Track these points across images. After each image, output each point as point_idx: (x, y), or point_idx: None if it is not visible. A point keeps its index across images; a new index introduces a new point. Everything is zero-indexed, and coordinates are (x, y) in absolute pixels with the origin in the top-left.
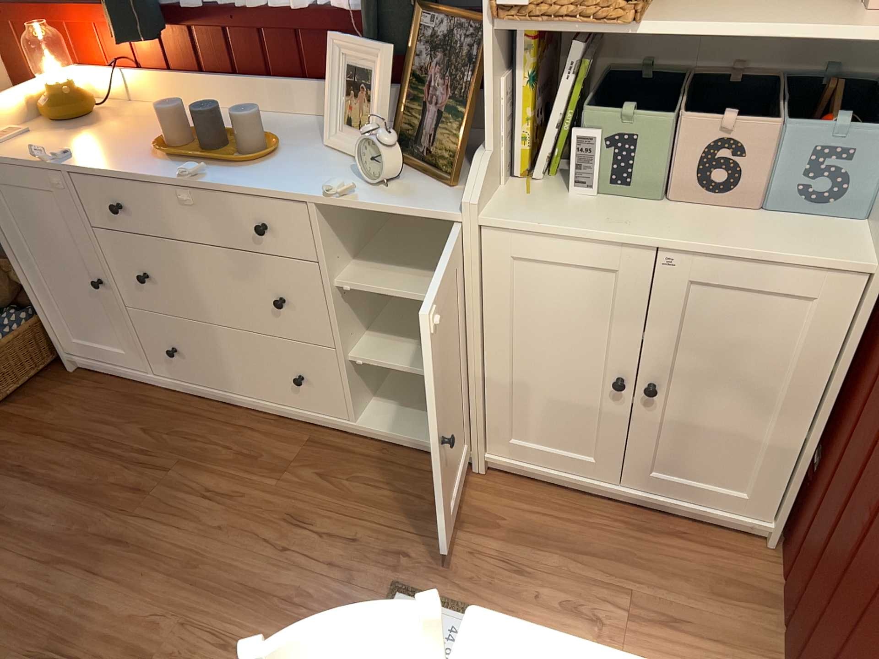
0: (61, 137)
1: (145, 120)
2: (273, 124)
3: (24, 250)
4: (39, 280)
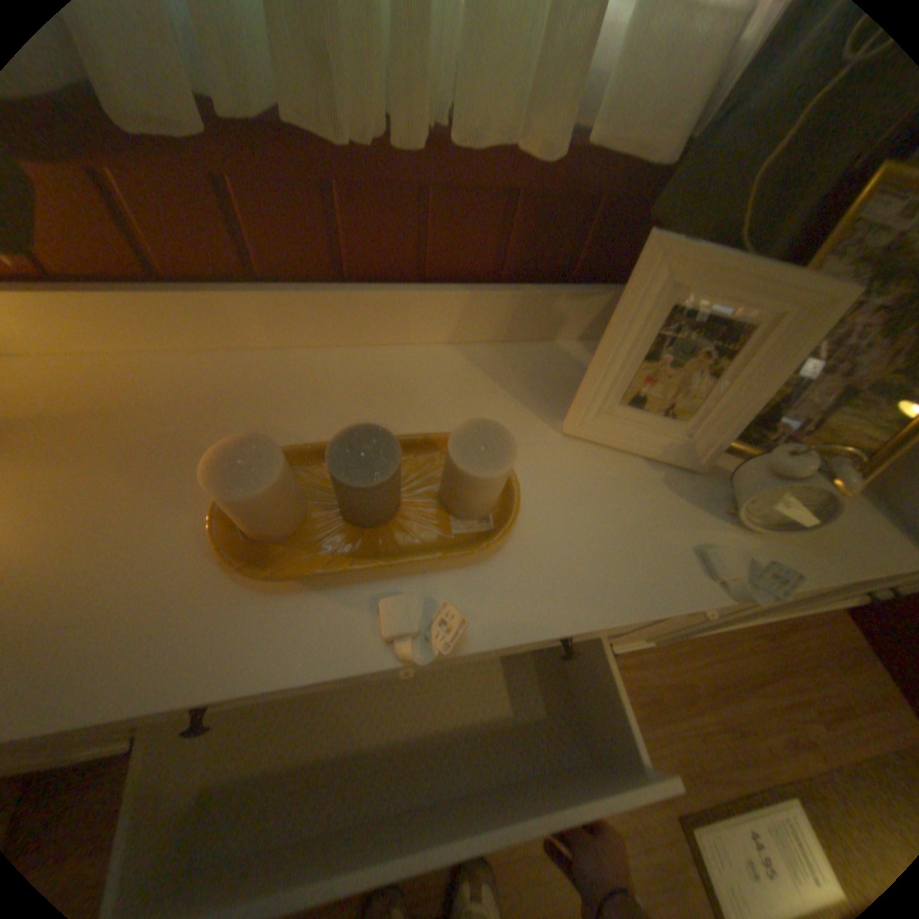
0: None
1: (67, 427)
2: (405, 388)
3: None
4: None
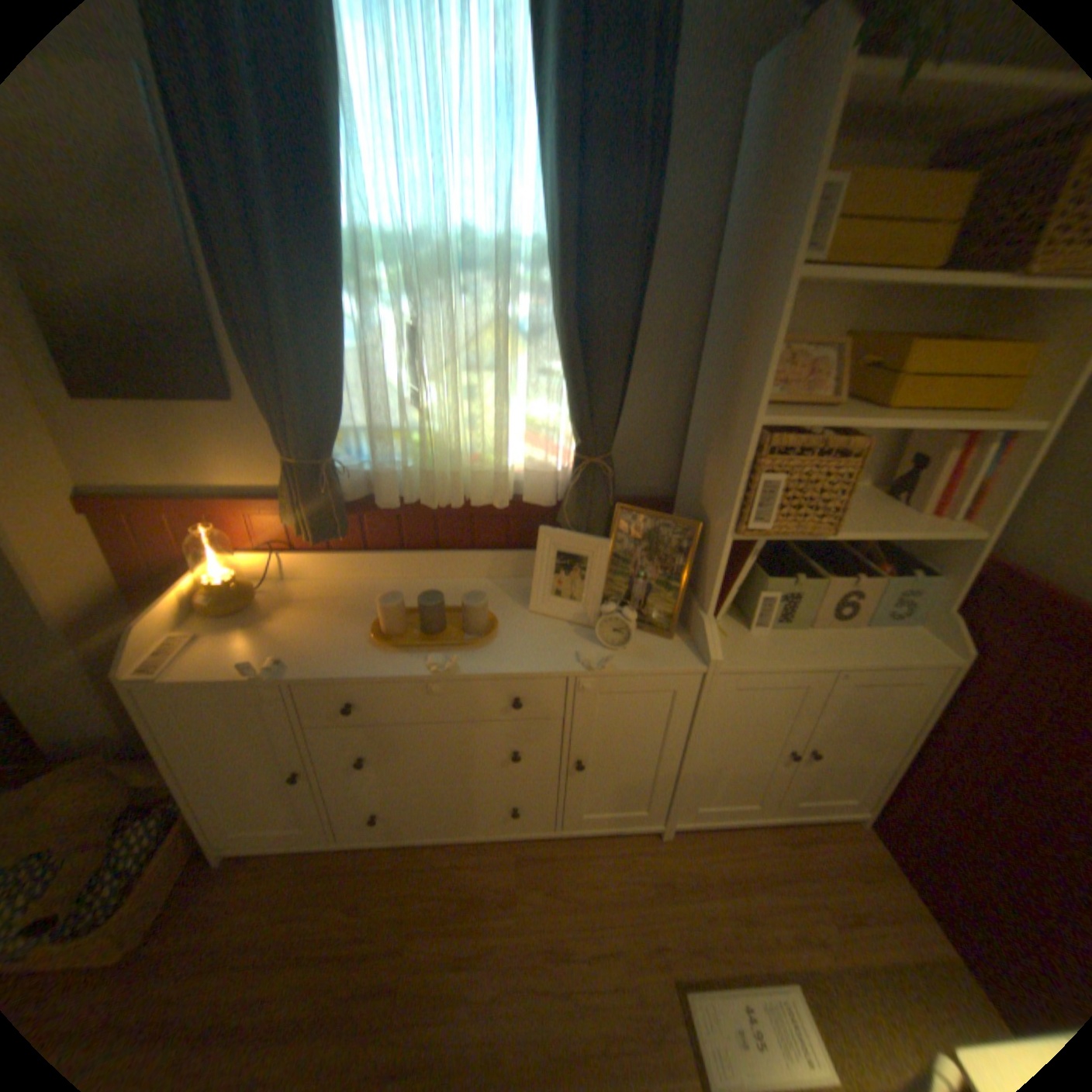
0: (242, 638)
1: (321, 602)
2: (460, 593)
3: (175, 760)
4: (187, 784)
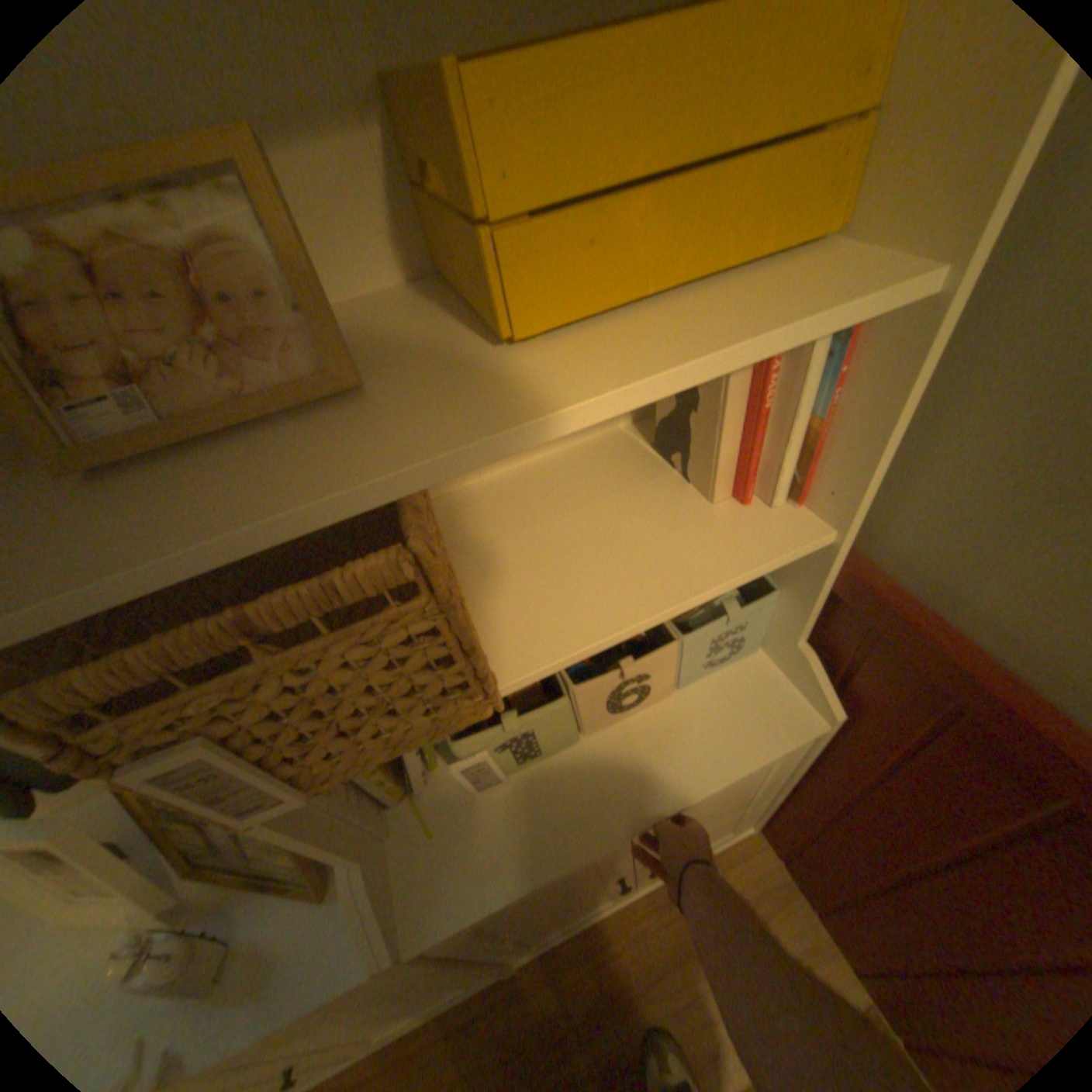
0: None
1: None
2: None
3: None
4: None
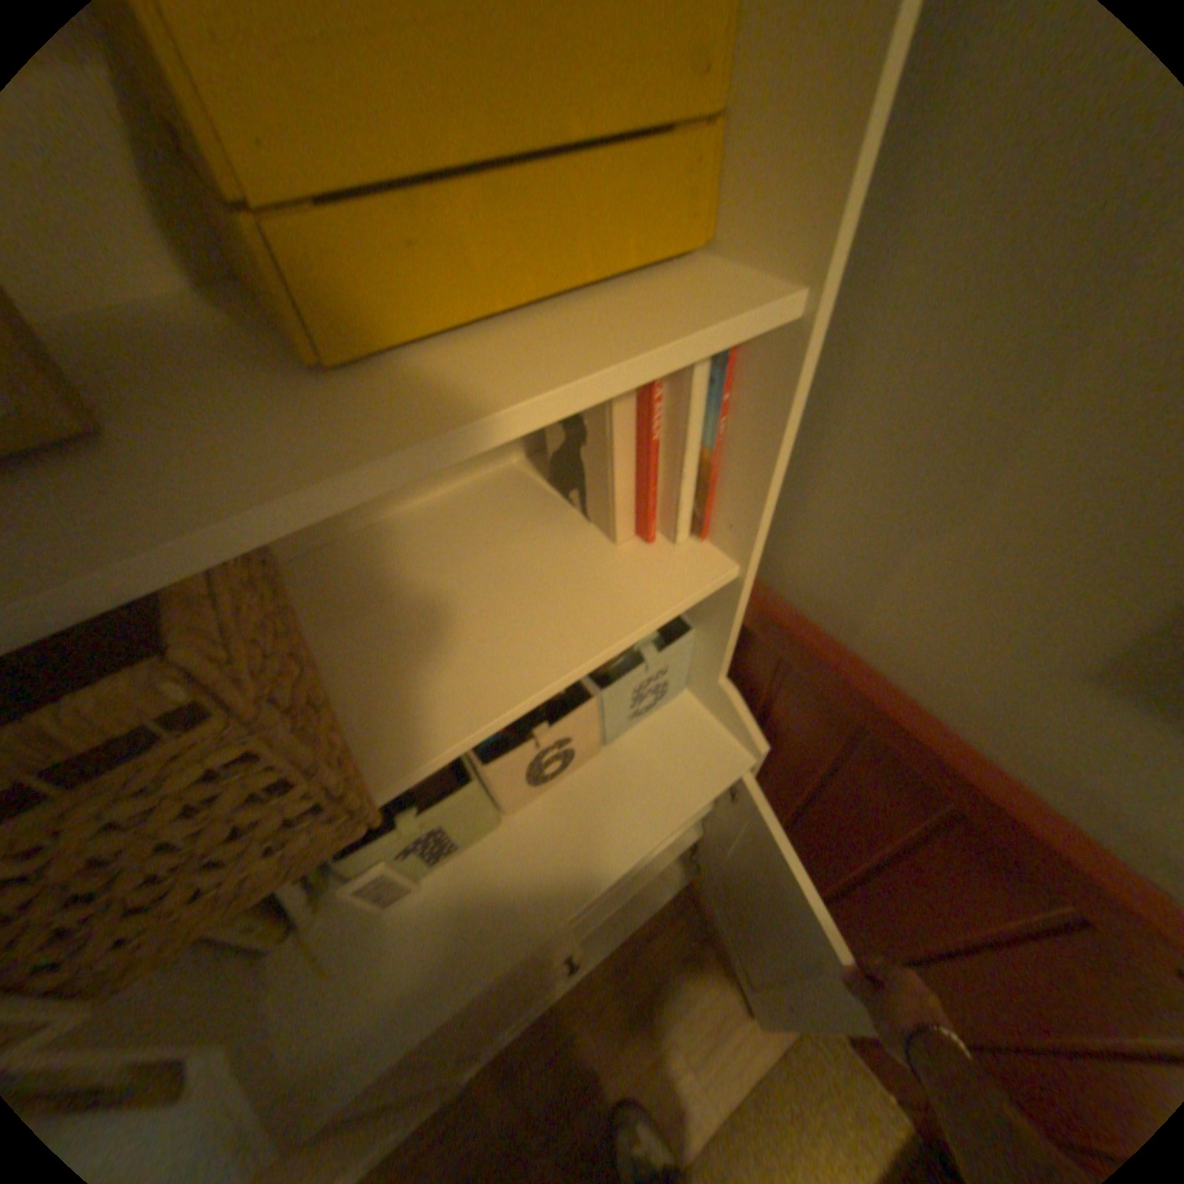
0: None
1: None
2: None
3: None
4: None
